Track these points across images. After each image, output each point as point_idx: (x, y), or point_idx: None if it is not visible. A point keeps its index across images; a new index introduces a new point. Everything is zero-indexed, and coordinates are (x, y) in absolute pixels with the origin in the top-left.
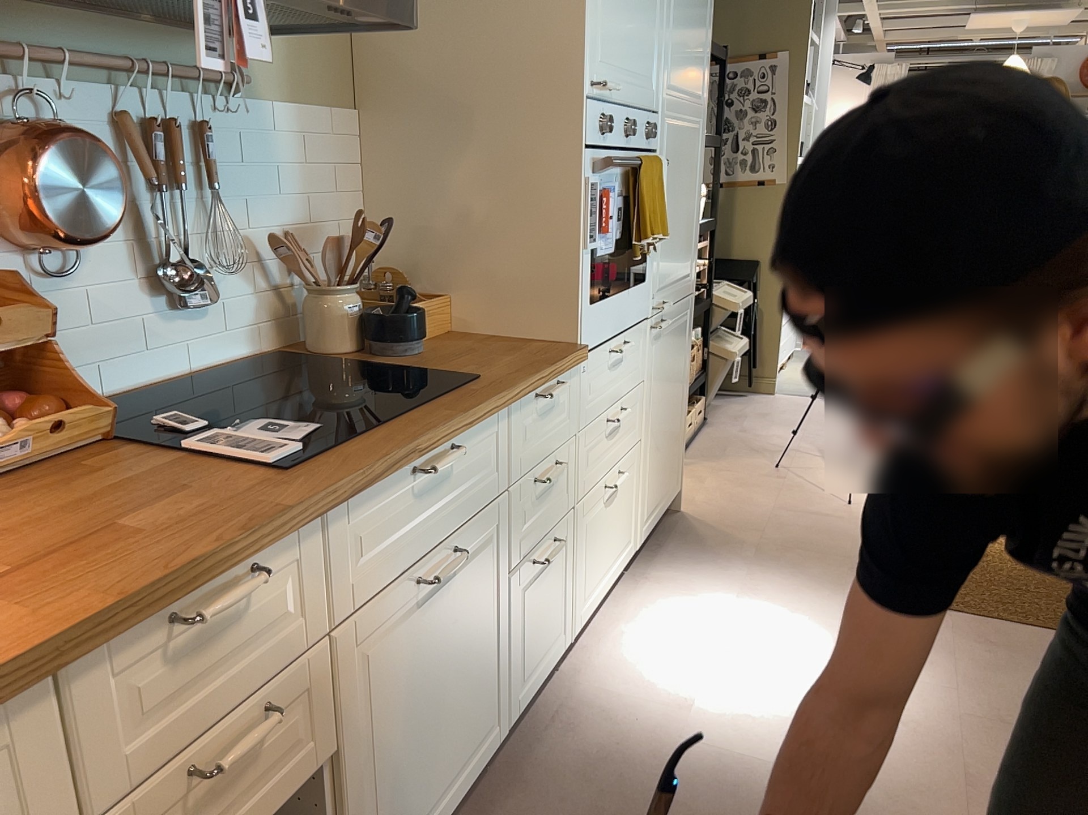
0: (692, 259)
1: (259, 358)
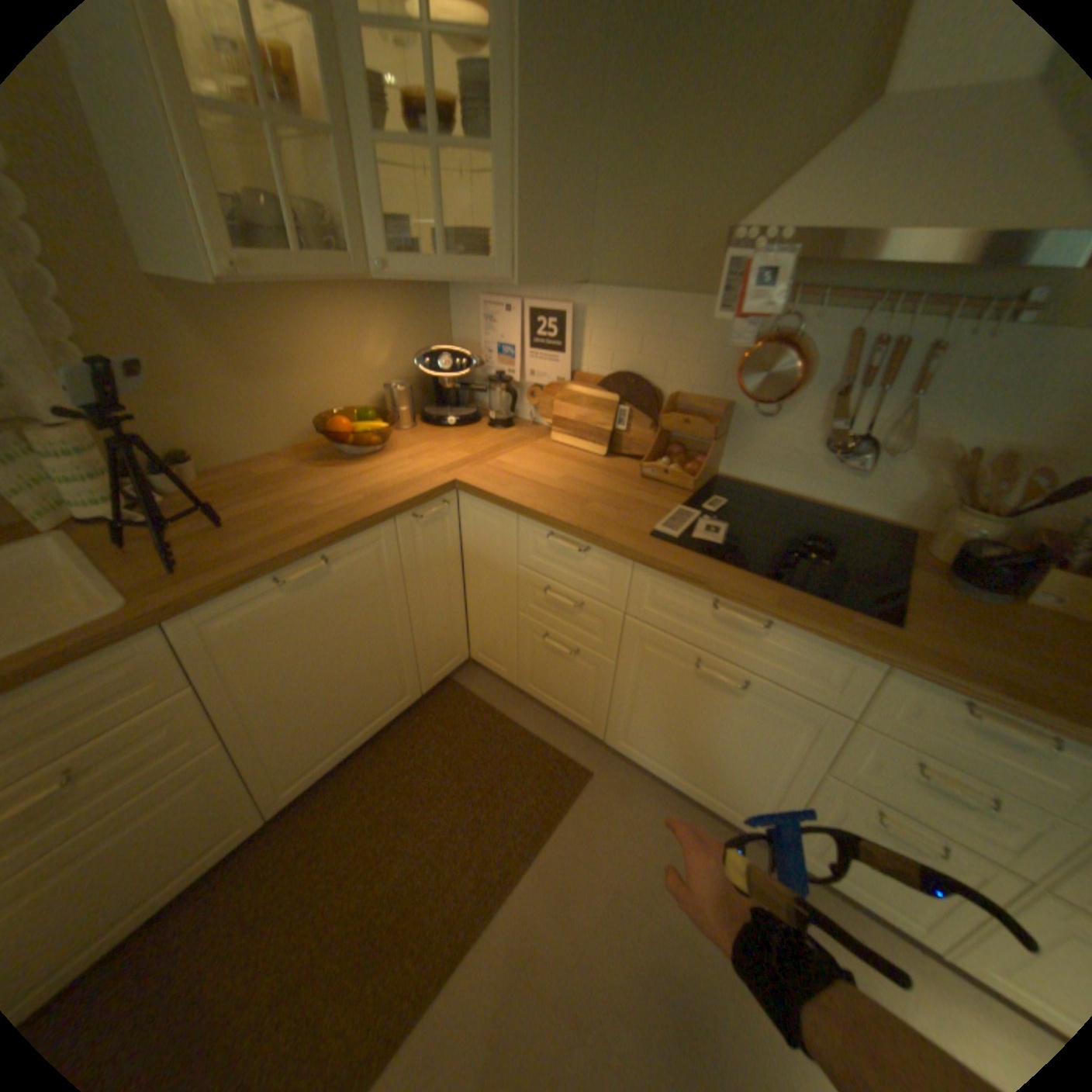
0: None
1: (902, 526)
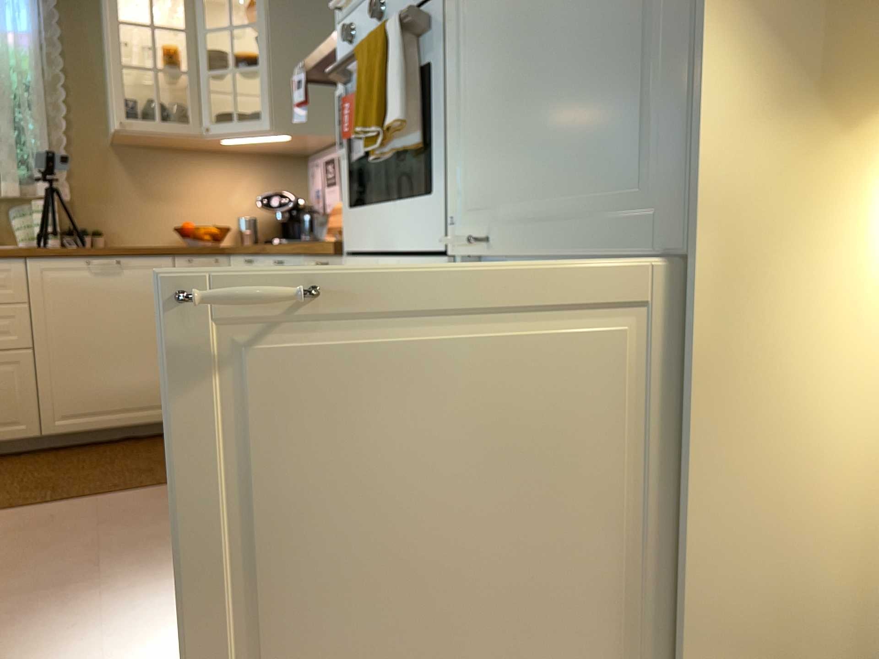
0: (671, 150)
1: None
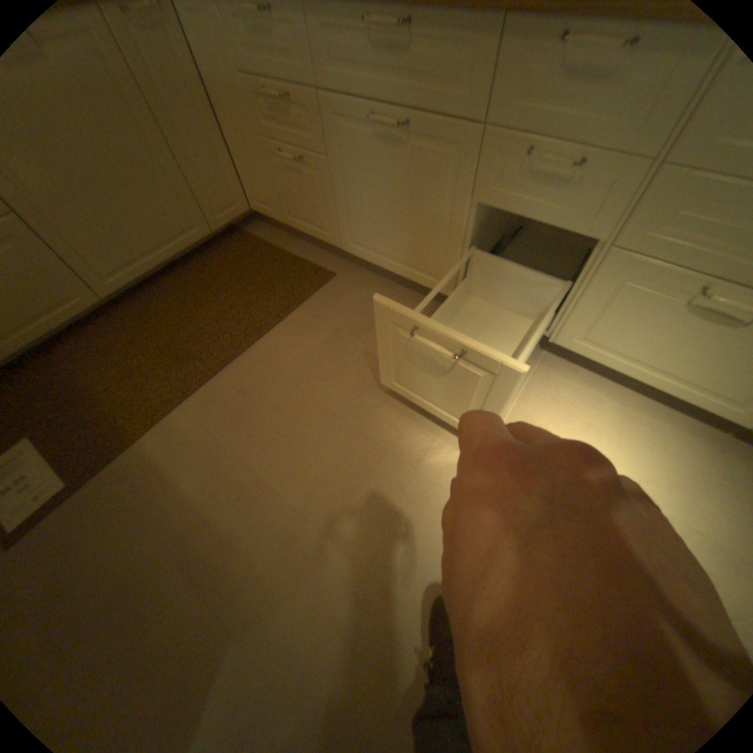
0: None
1: None
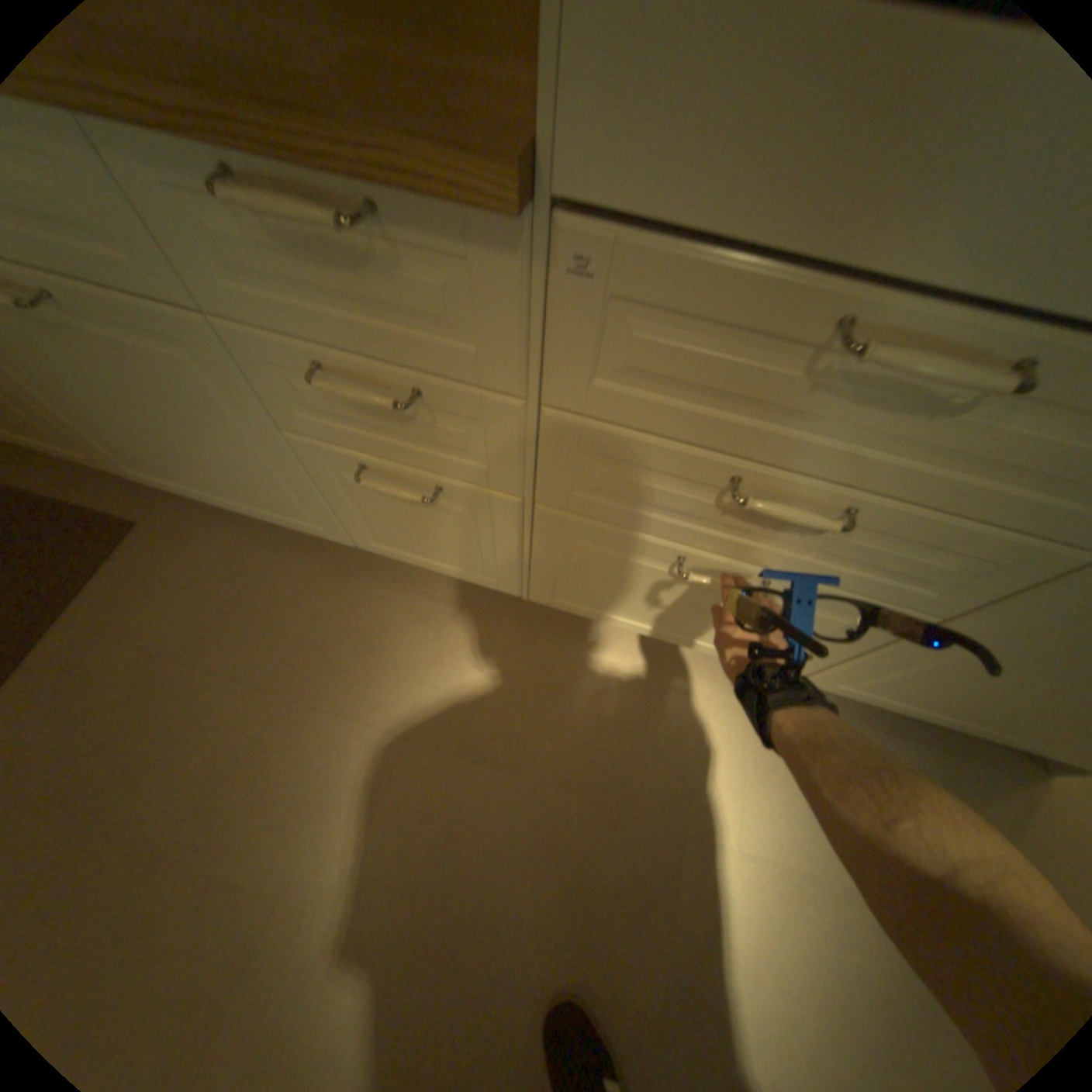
0: None
1: None
